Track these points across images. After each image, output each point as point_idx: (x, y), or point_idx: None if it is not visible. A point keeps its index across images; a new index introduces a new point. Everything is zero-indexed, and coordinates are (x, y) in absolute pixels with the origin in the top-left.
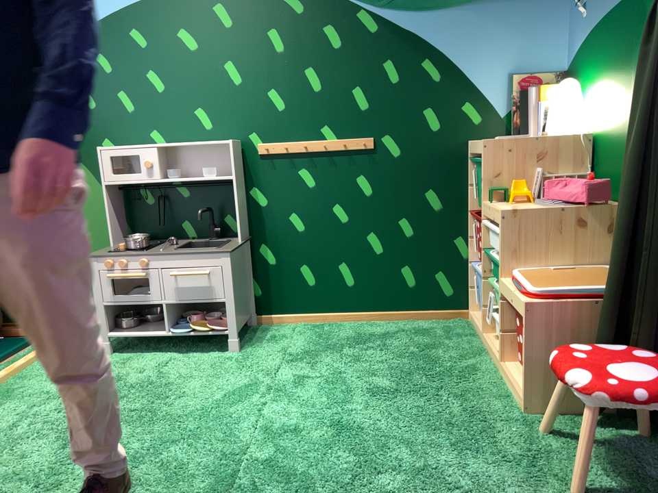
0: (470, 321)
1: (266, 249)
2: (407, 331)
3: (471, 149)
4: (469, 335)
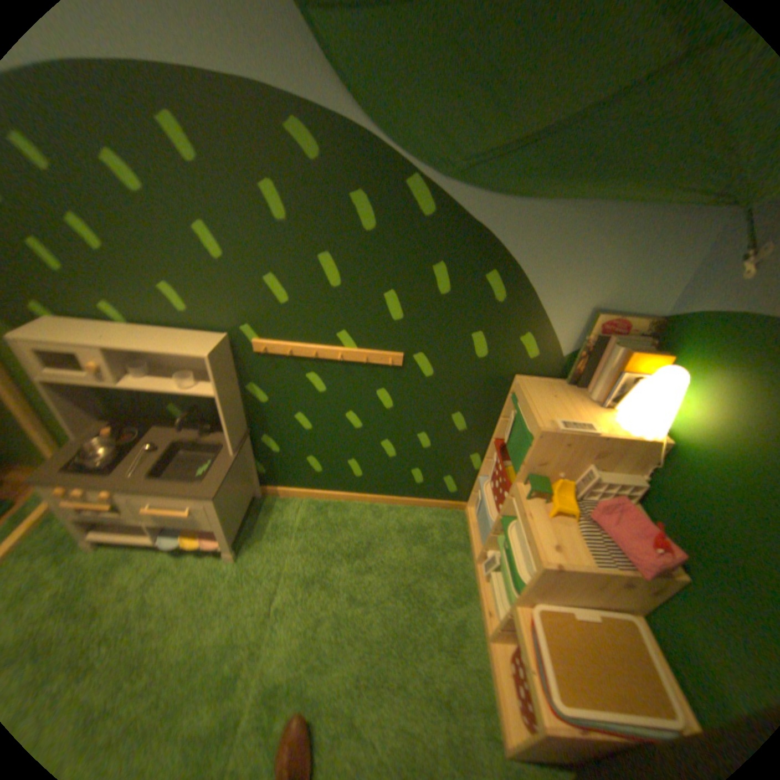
0: (466, 519)
1: (270, 441)
2: (407, 532)
3: (518, 393)
4: (463, 552)
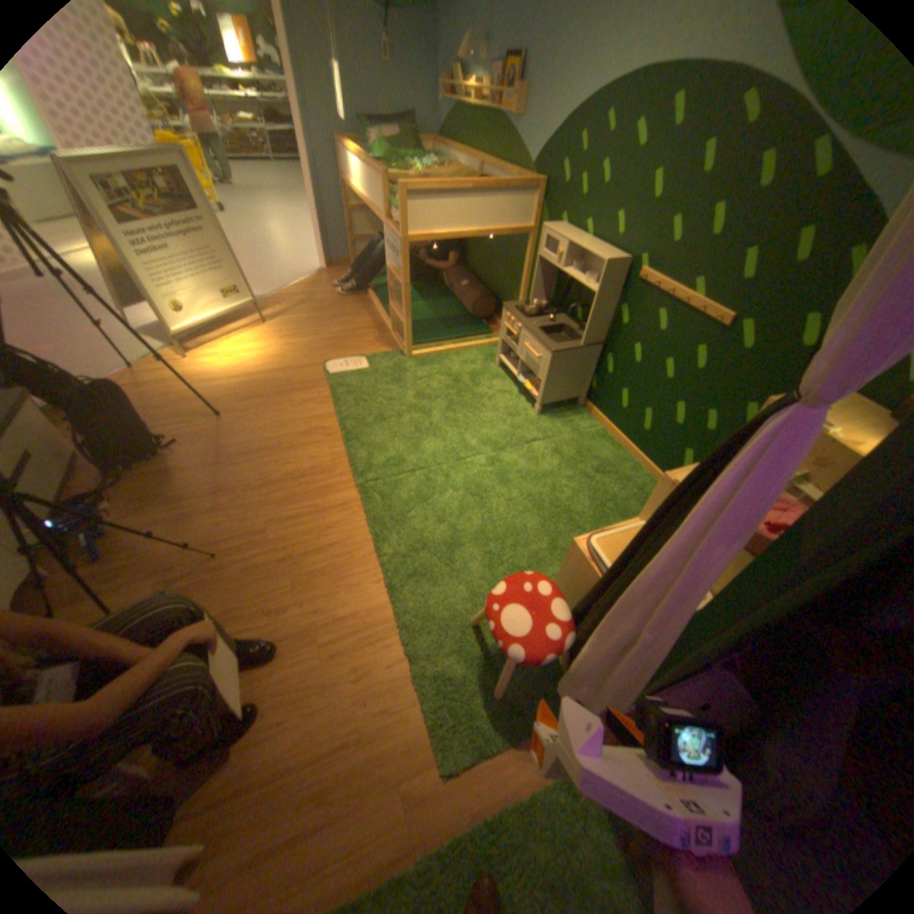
0: None
1: (609, 361)
2: (640, 494)
3: None
4: None
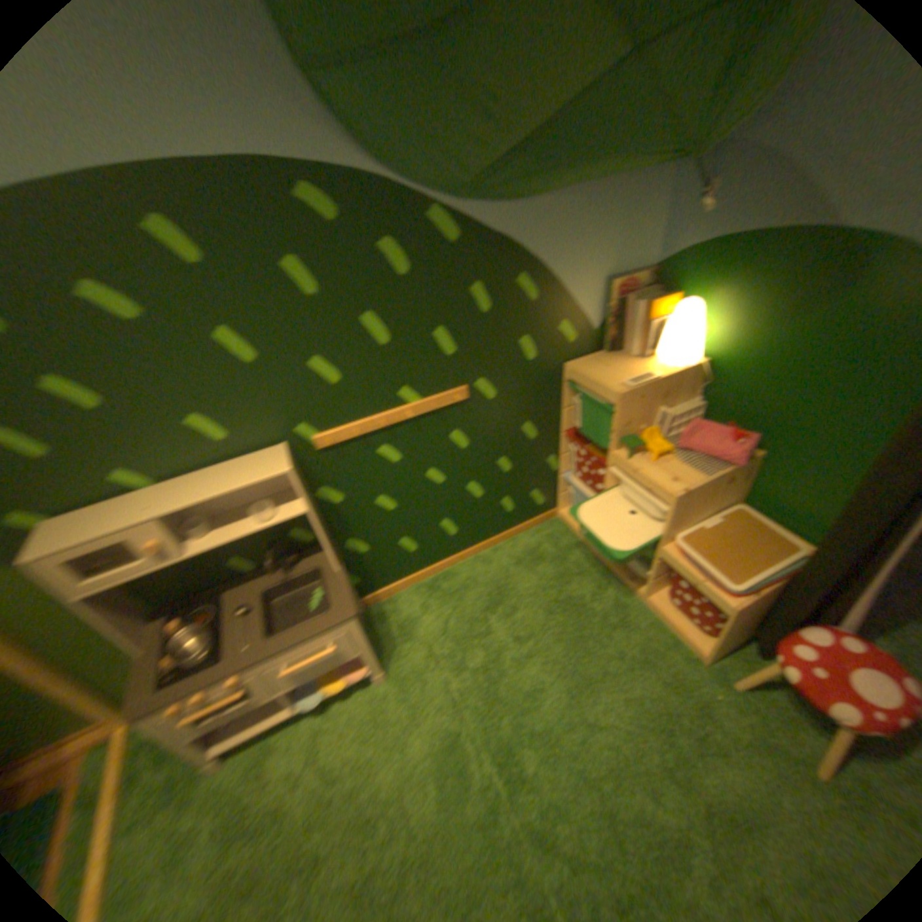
0: (564, 521)
1: (359, 541)
2: (523, 560)
3: (575, 377)
4: (579, 547)
